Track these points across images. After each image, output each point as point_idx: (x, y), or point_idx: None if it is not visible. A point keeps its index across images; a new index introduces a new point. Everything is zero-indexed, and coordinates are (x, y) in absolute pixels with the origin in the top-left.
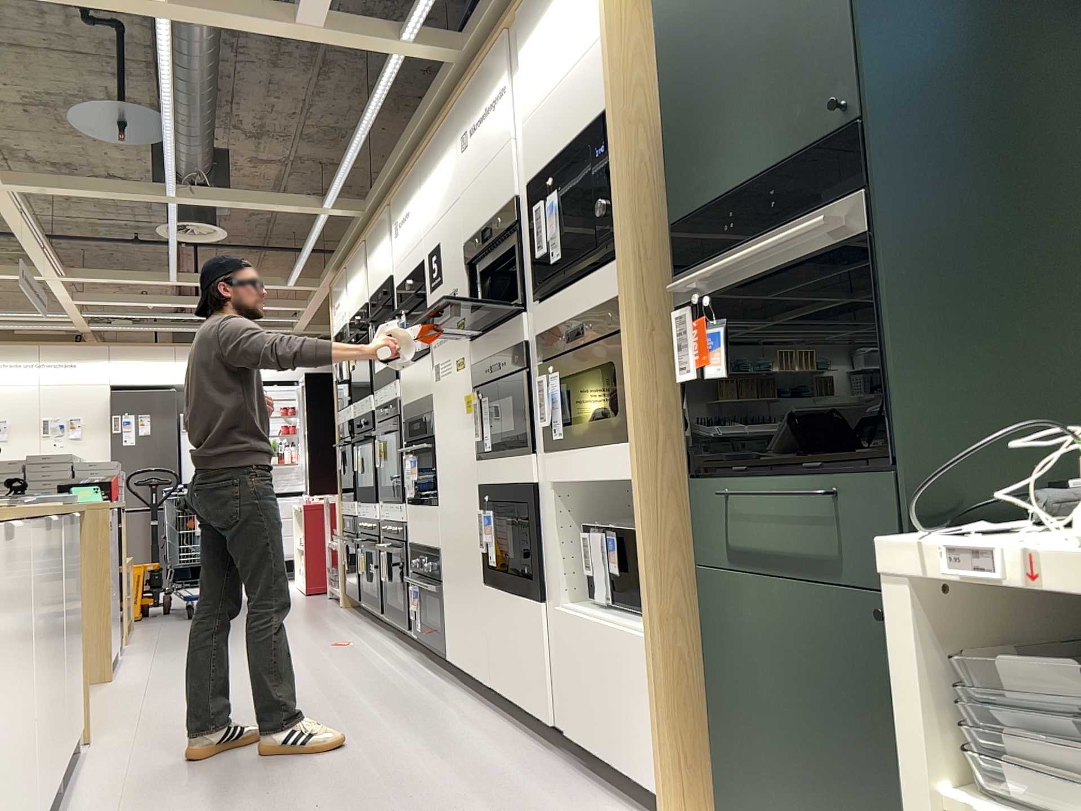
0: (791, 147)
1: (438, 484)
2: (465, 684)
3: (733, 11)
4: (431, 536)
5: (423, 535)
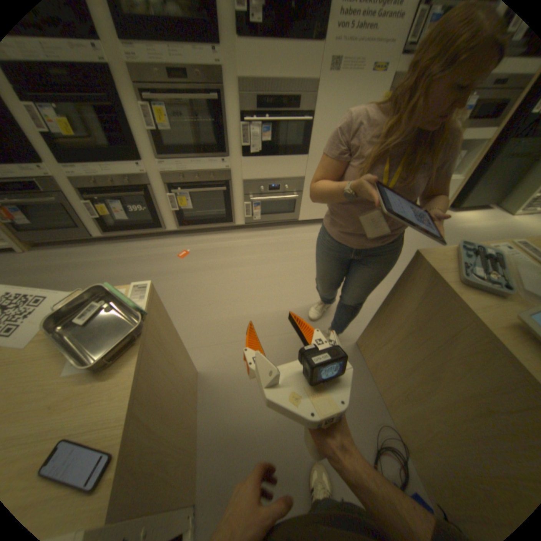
0: None
1: (313, 142)
2: (302, 224)
3: None
4: (290, 171)
5: (276, 172)
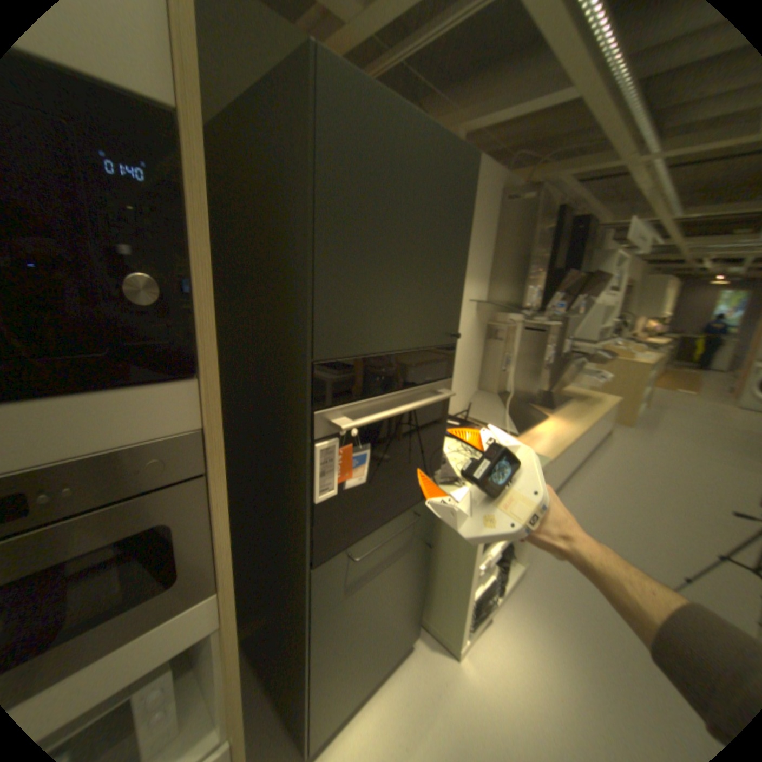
0: (423, 342)
1: None
2: None
3: (406, 211)
4: None
5: None
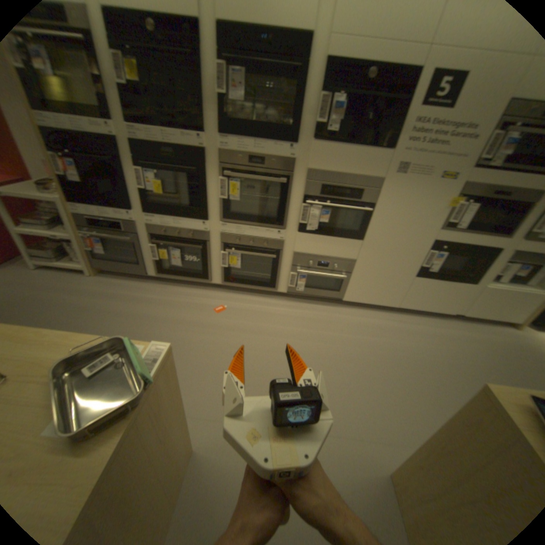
0: None
1: (371, 230)
2: (347, 305)
3: None
4: (343, 253)
5: (329, 251)
